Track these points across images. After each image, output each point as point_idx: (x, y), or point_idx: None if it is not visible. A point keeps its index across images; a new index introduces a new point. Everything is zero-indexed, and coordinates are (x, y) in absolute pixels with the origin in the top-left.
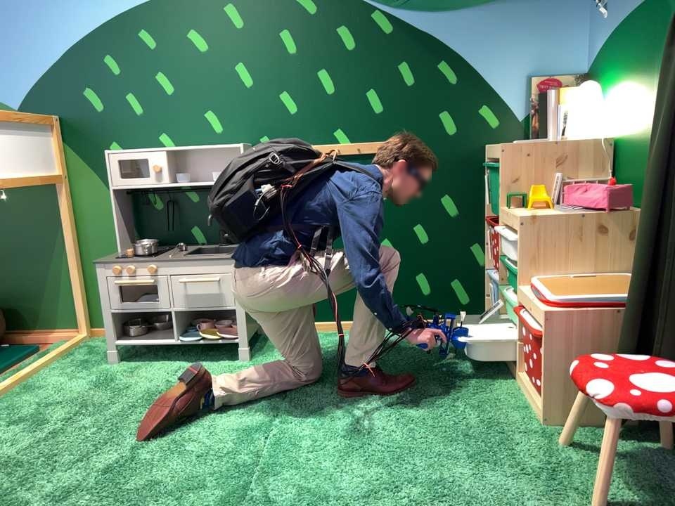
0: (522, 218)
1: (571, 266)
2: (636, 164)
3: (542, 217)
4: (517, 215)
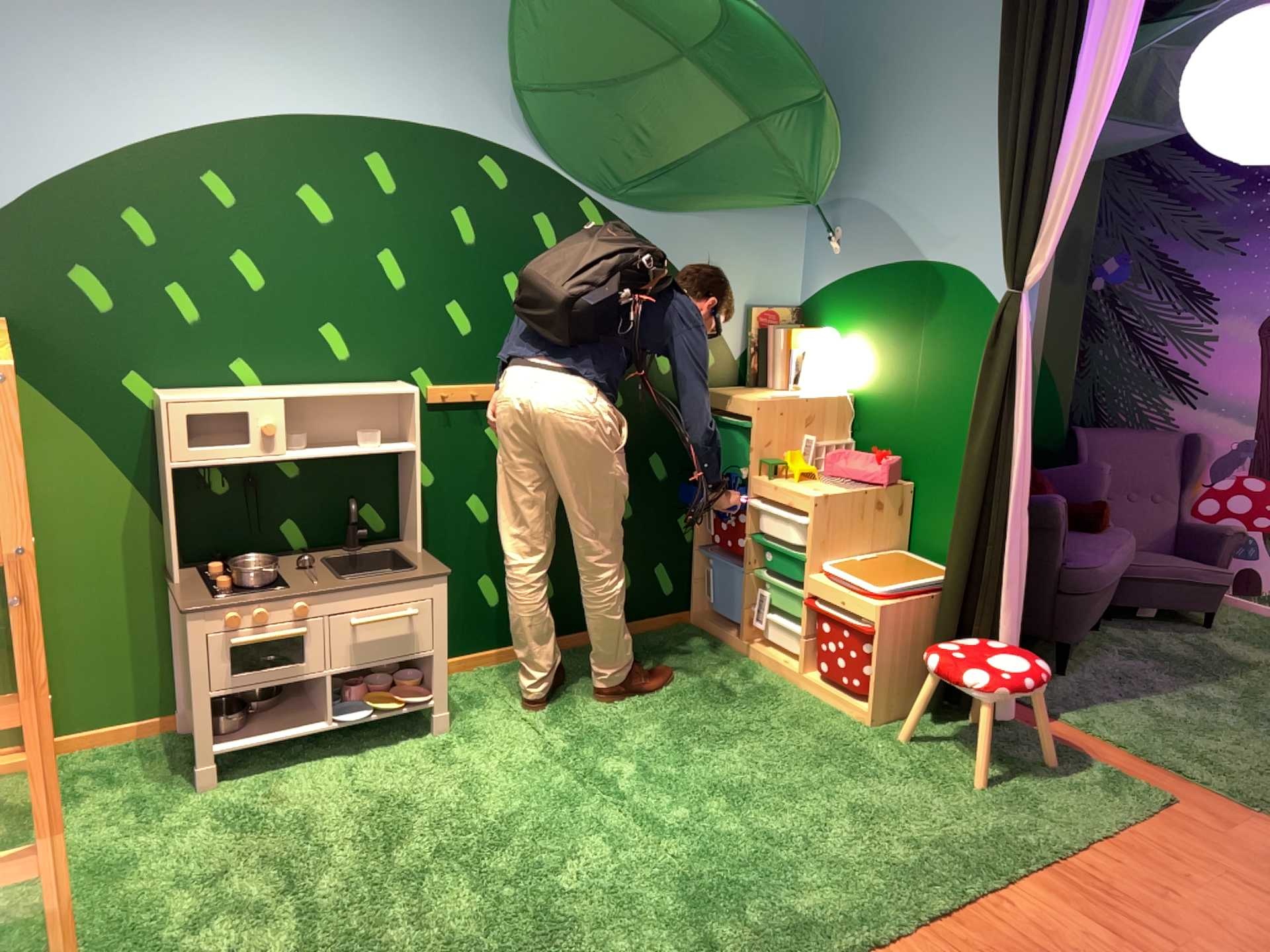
0: (816, 498)
1: (852, 547)
2: (893, 433)
3: (833, 496)
4: (807, 494)
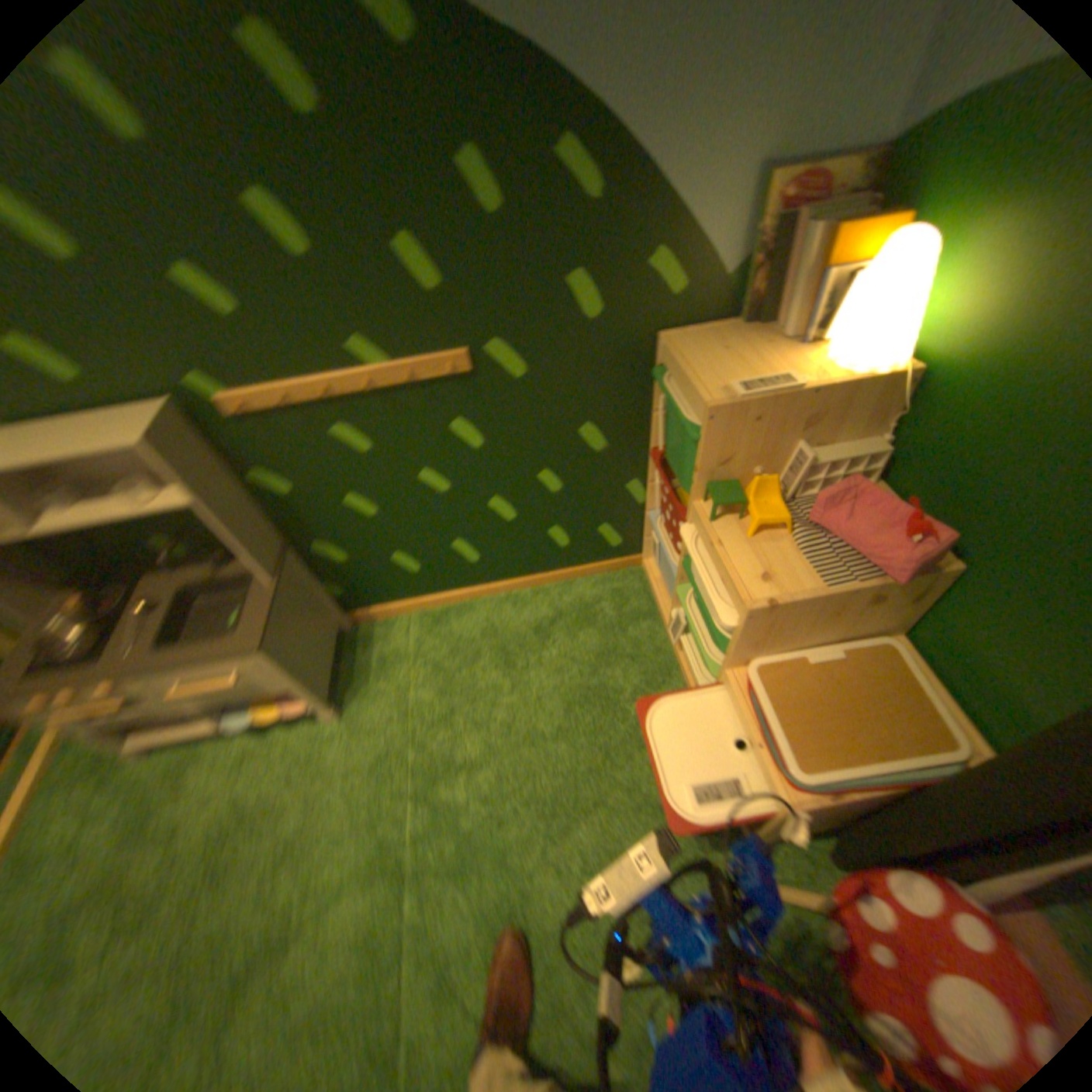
0: (762, 613)
1: (819, 643)
2: (987, 477)
3: (798, 607)
4: (753, 595)
